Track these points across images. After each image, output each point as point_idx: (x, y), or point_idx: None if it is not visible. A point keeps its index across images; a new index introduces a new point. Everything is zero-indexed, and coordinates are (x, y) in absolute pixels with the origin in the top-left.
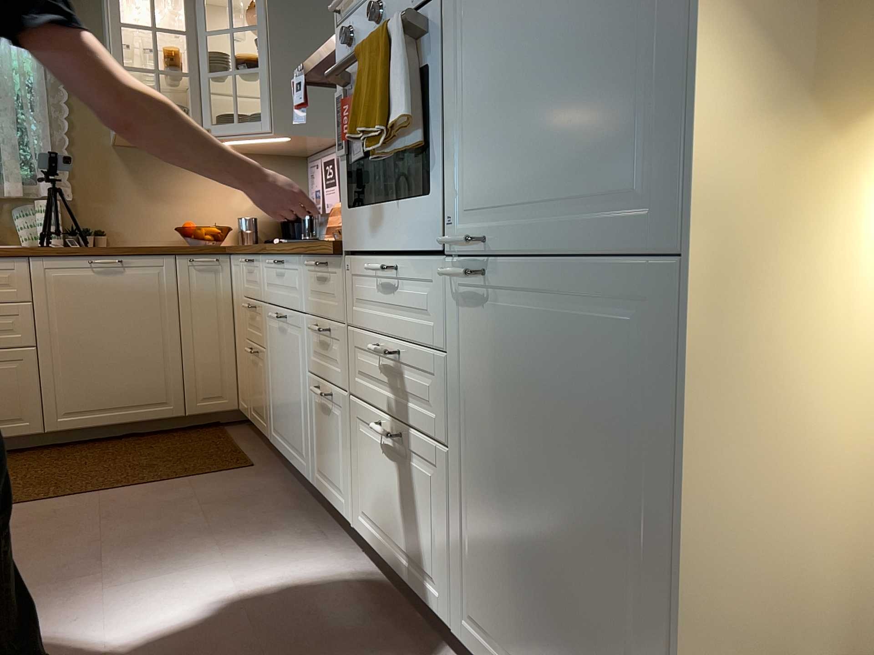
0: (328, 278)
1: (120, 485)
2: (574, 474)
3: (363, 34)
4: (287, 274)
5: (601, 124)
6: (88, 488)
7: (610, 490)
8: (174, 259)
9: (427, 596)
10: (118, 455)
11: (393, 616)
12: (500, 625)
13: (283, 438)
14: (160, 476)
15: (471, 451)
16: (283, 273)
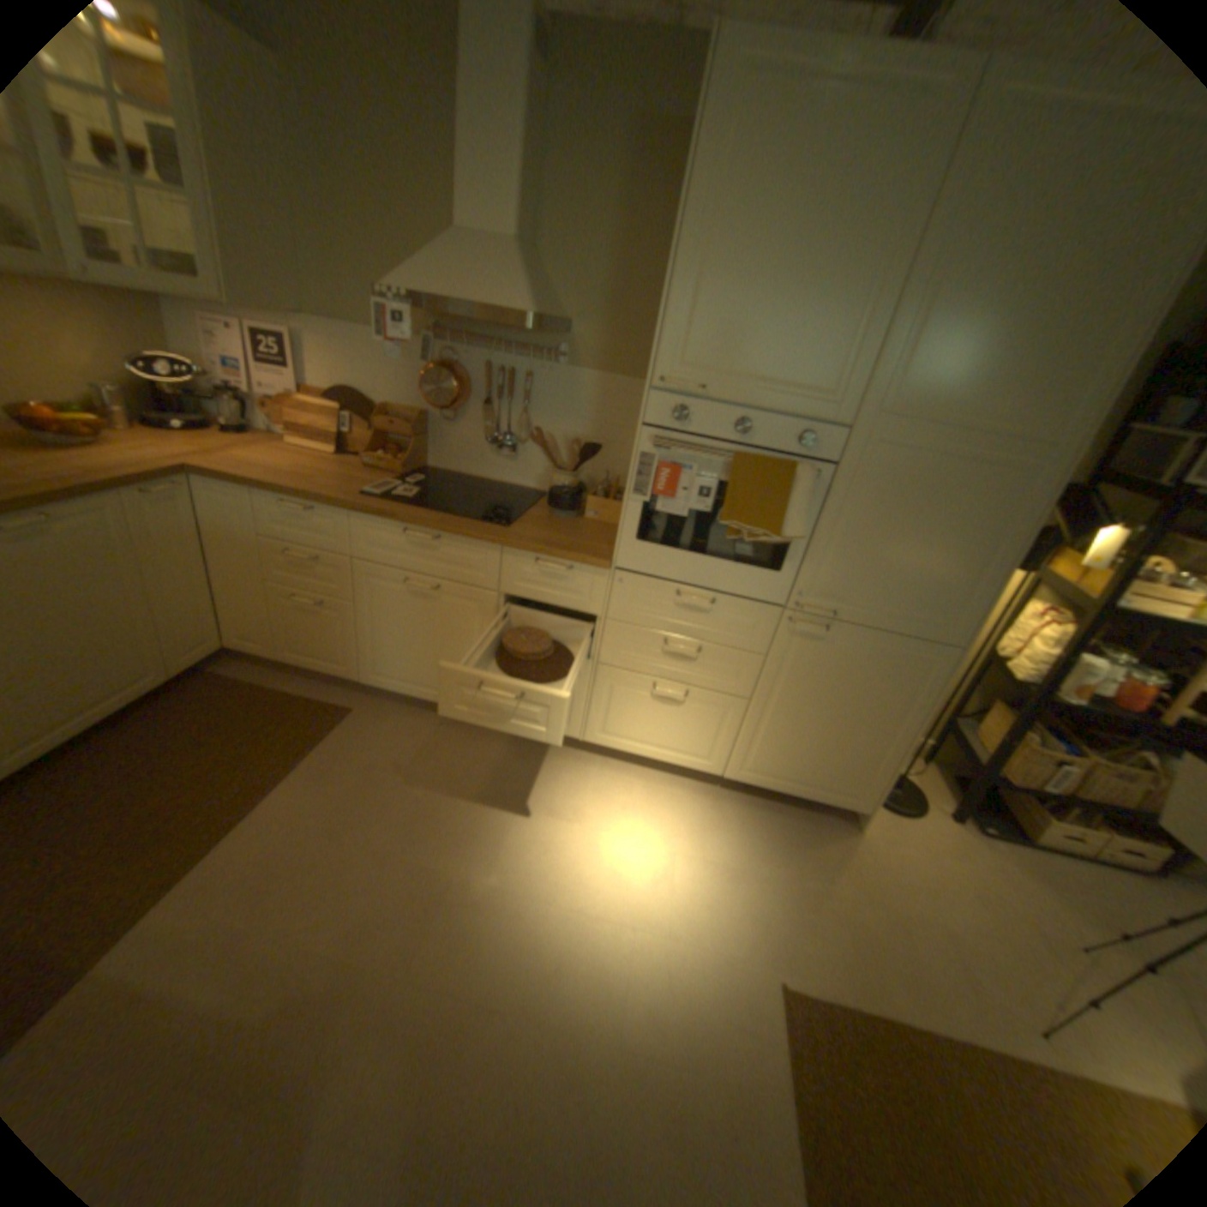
0: (568, 578)
1: (251, 796)
2: (860, 709)
3: (702, 424)
4: (447, 550)
5: (936, 590)
6: (218, 819)
7: (881, 714)
8: (117, 496)
9: (691, 763)
10: (147, 765)
11: (646, 779)
12: (773, 766)
13: (409, 683)
14: (273, 764)
15: (771, 699)
16: (432, 547)
